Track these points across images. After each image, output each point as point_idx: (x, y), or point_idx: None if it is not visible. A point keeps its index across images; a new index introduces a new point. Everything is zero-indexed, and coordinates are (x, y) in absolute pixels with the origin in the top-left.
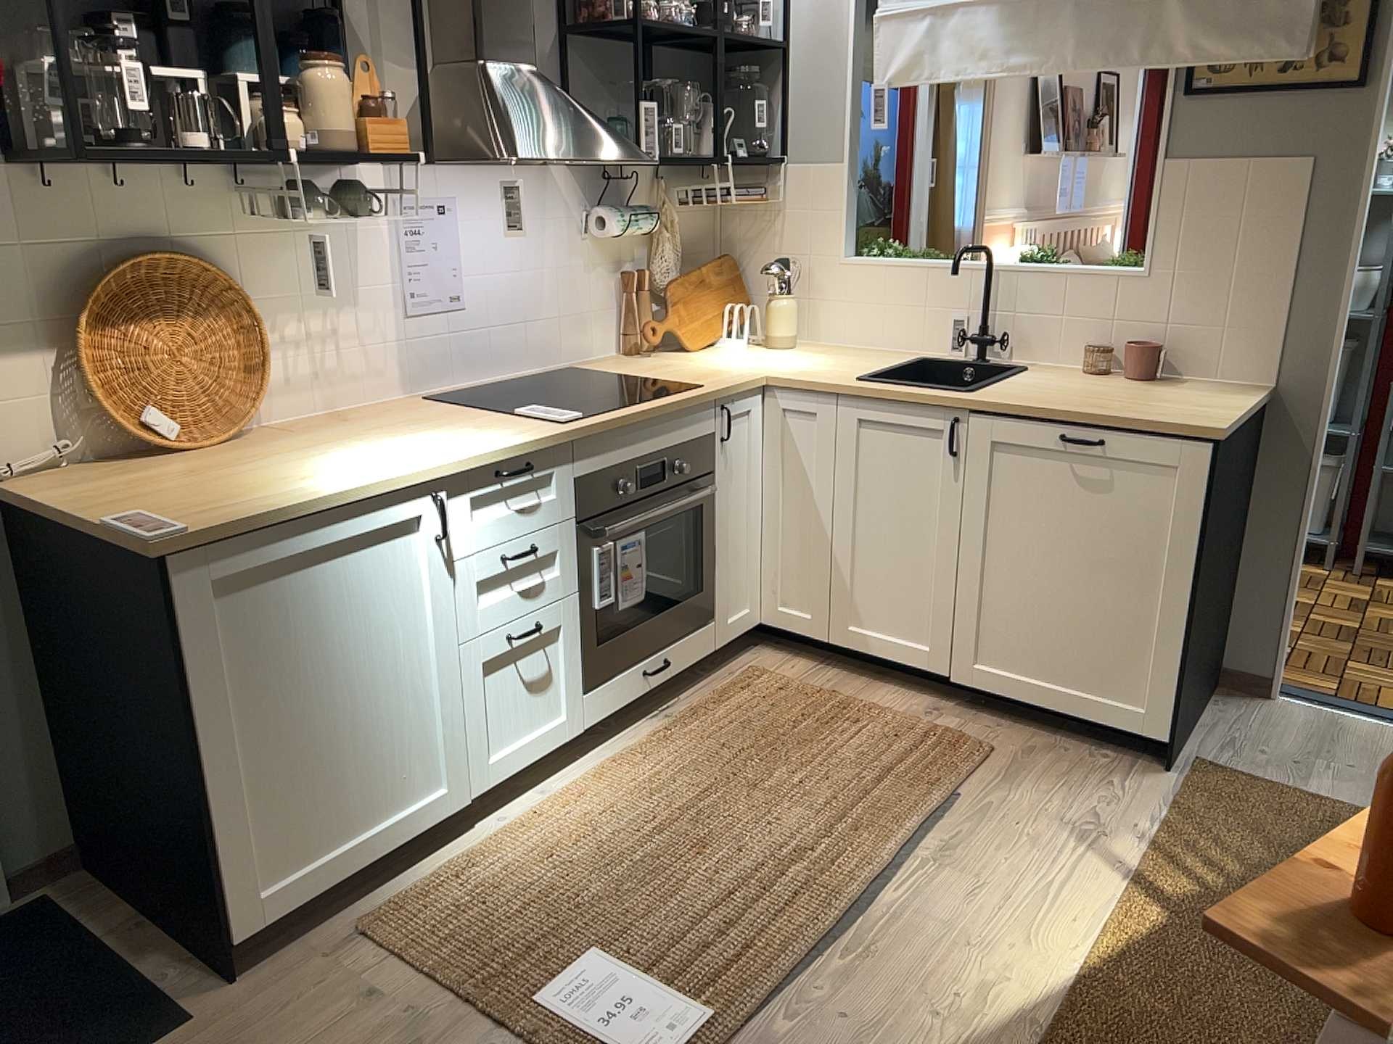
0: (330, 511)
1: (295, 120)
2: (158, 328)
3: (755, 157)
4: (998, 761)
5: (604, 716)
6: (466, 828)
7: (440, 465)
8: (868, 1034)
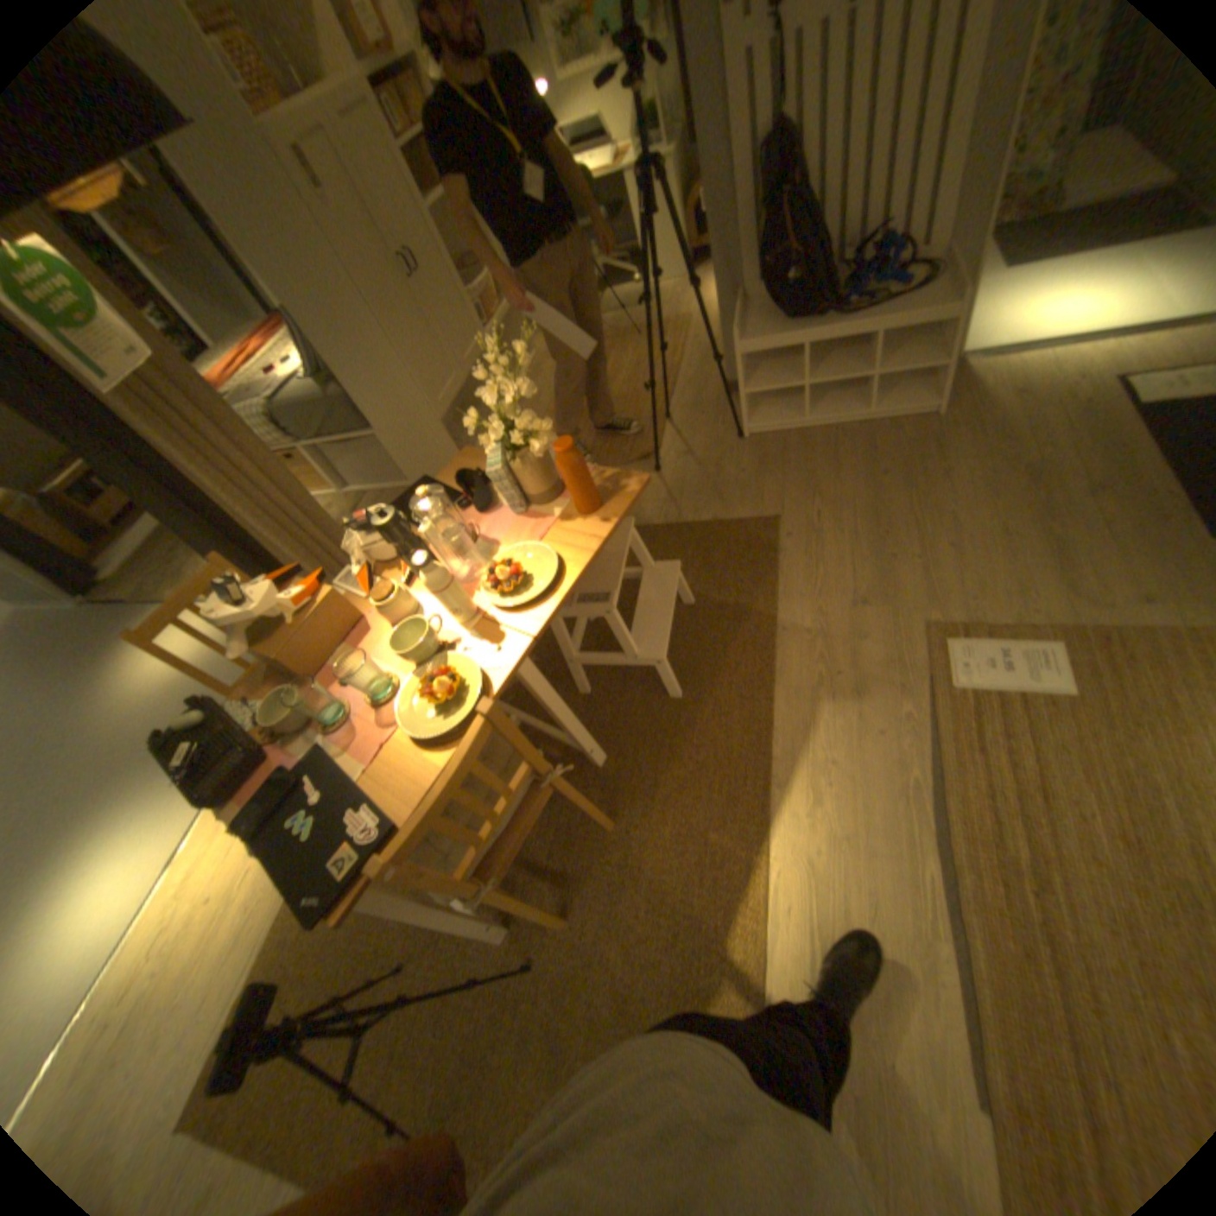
0: None
1: None
2: None
3: None
4: None
5: None
6: None
7: None
8: (864, 729)
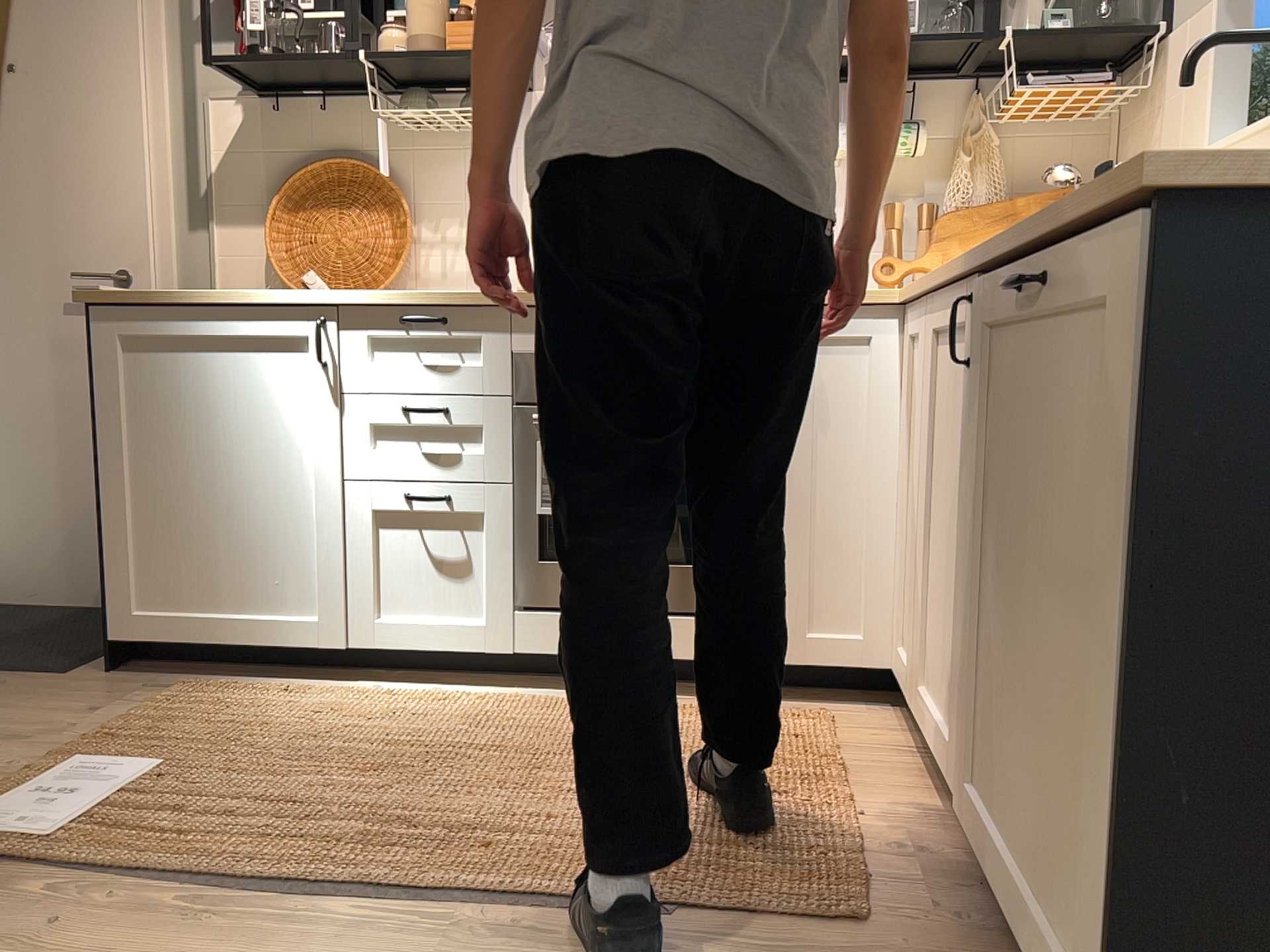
0: (216, 307)
1: (393, 33)
2: (329, 213)
3: (1087, 34)
4: (832, 939)
5: (546, 652)
6: (354, 681)
7: (328, 293)
8: None
